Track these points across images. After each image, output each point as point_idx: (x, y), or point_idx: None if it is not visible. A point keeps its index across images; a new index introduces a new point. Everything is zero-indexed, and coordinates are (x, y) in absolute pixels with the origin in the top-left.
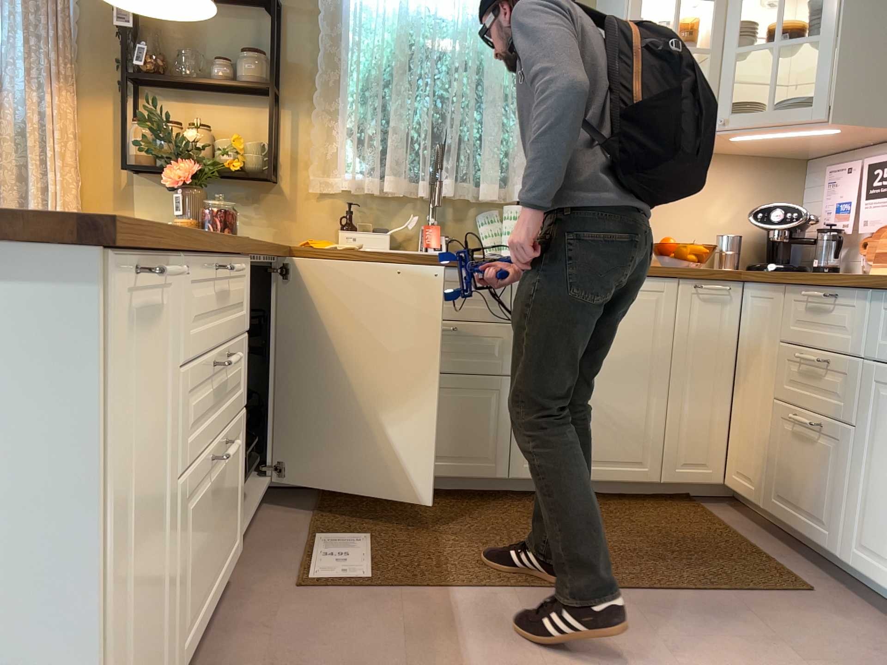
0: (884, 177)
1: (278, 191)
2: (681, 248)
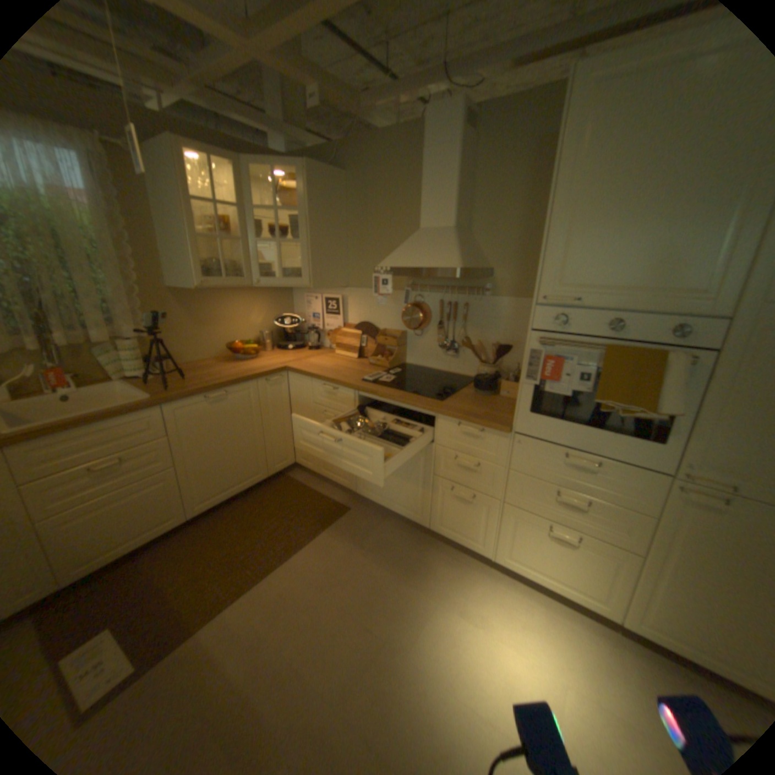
0: (331, 305)
1: None
2: (245, 350)
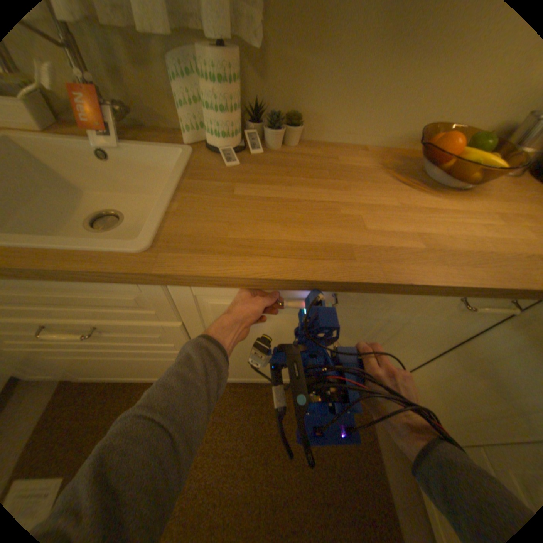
0: None
1: None
2: (469, 164)
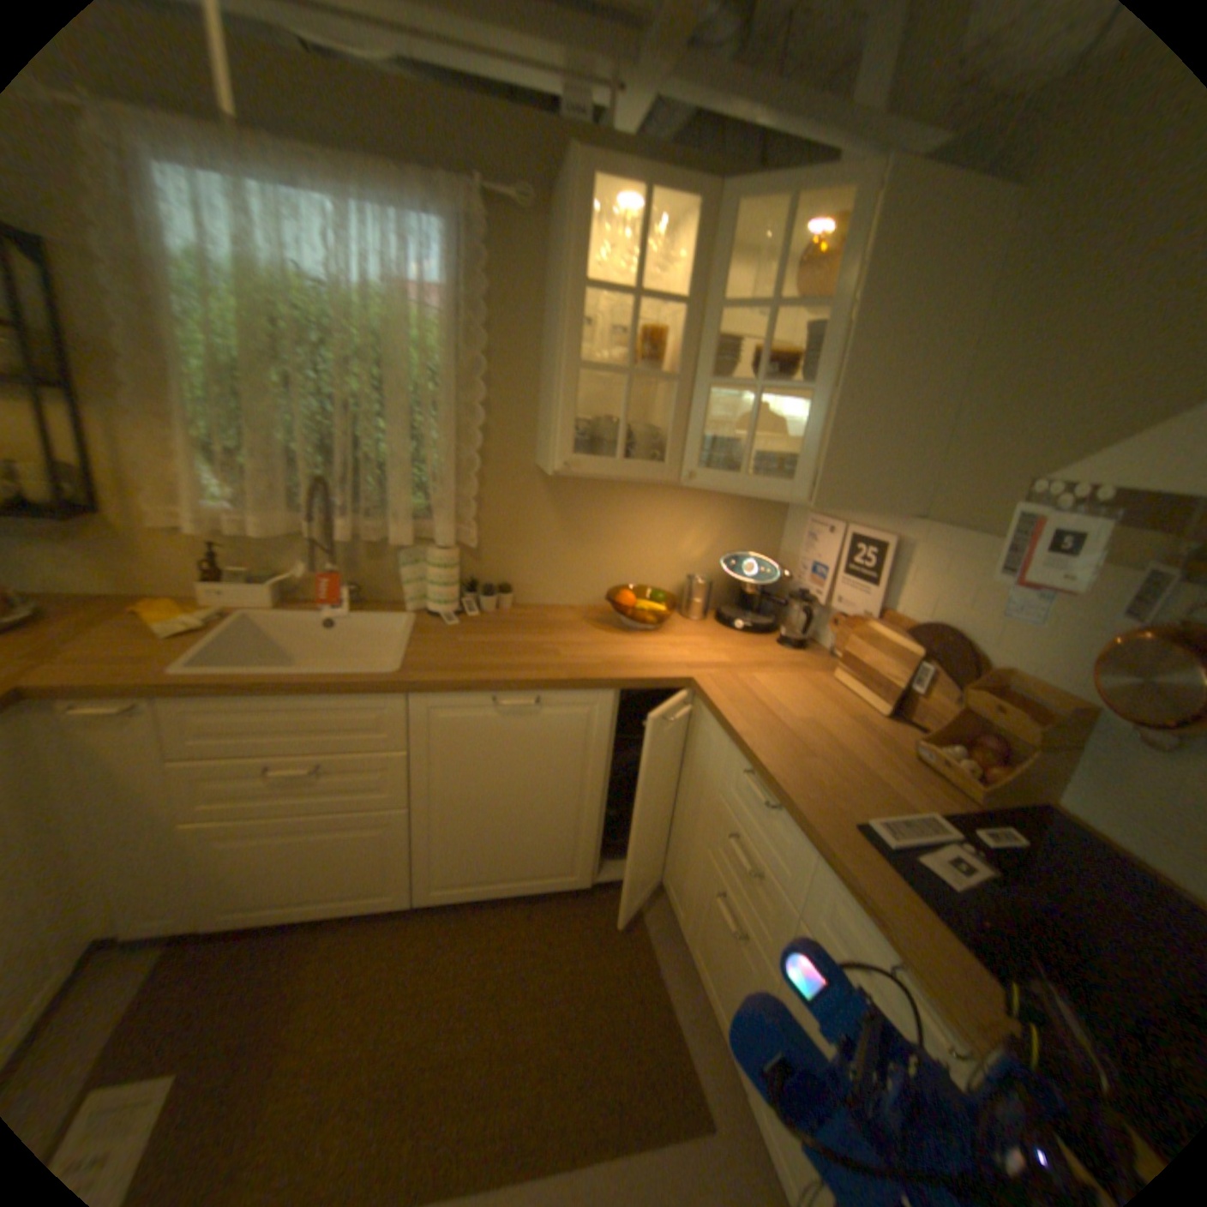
0: (867, 557)
1: (96, 525)
2: (636, 611)
